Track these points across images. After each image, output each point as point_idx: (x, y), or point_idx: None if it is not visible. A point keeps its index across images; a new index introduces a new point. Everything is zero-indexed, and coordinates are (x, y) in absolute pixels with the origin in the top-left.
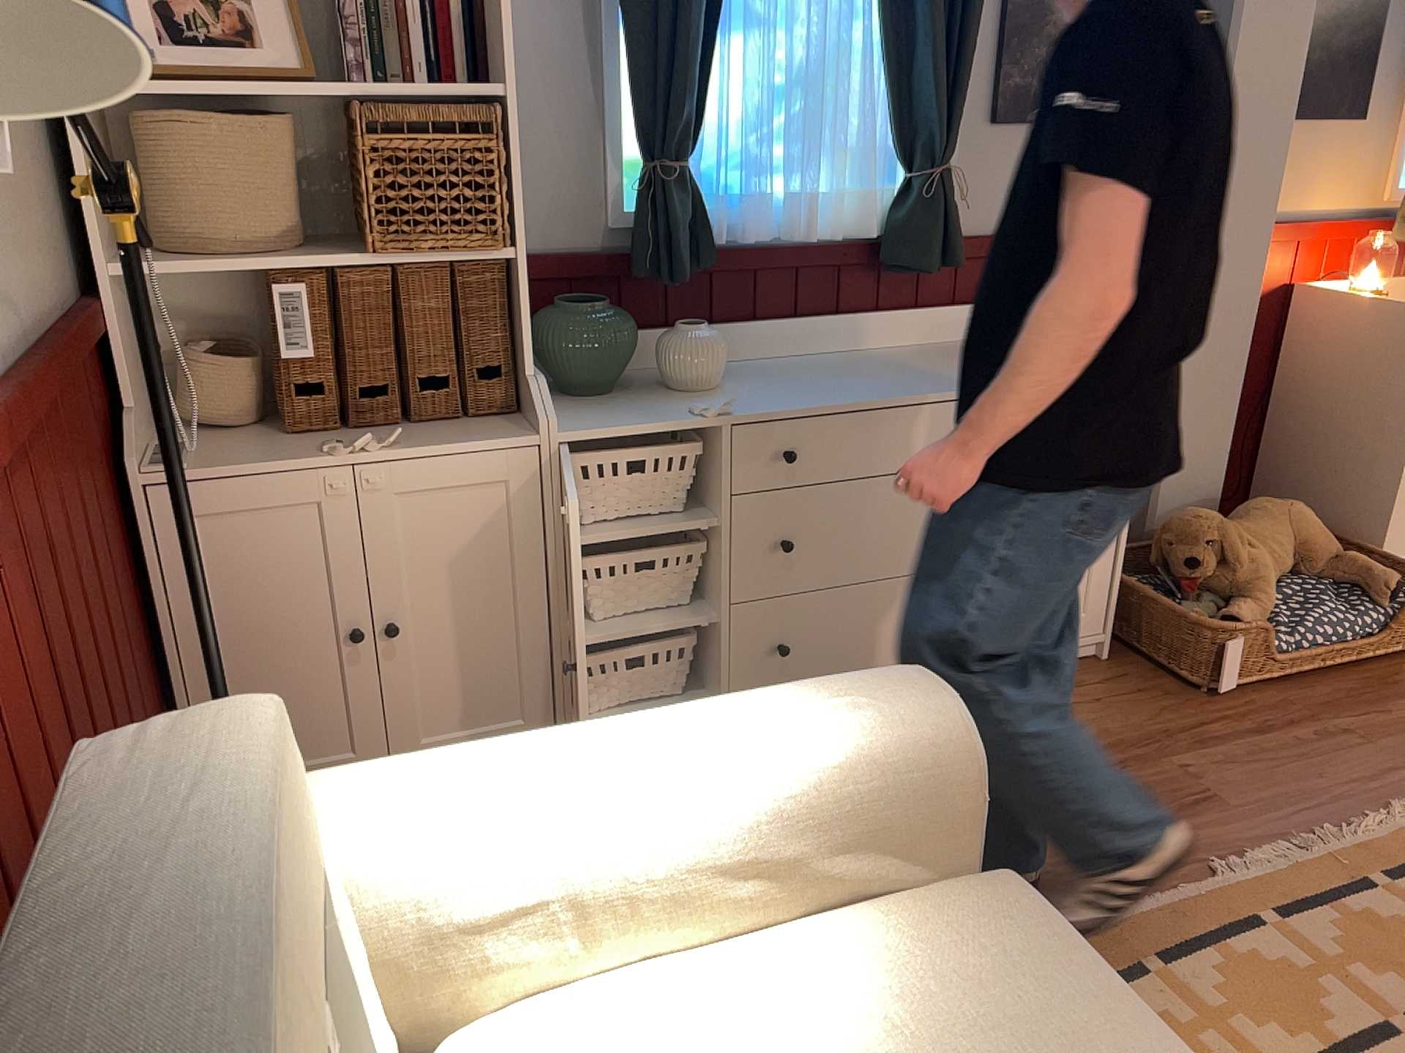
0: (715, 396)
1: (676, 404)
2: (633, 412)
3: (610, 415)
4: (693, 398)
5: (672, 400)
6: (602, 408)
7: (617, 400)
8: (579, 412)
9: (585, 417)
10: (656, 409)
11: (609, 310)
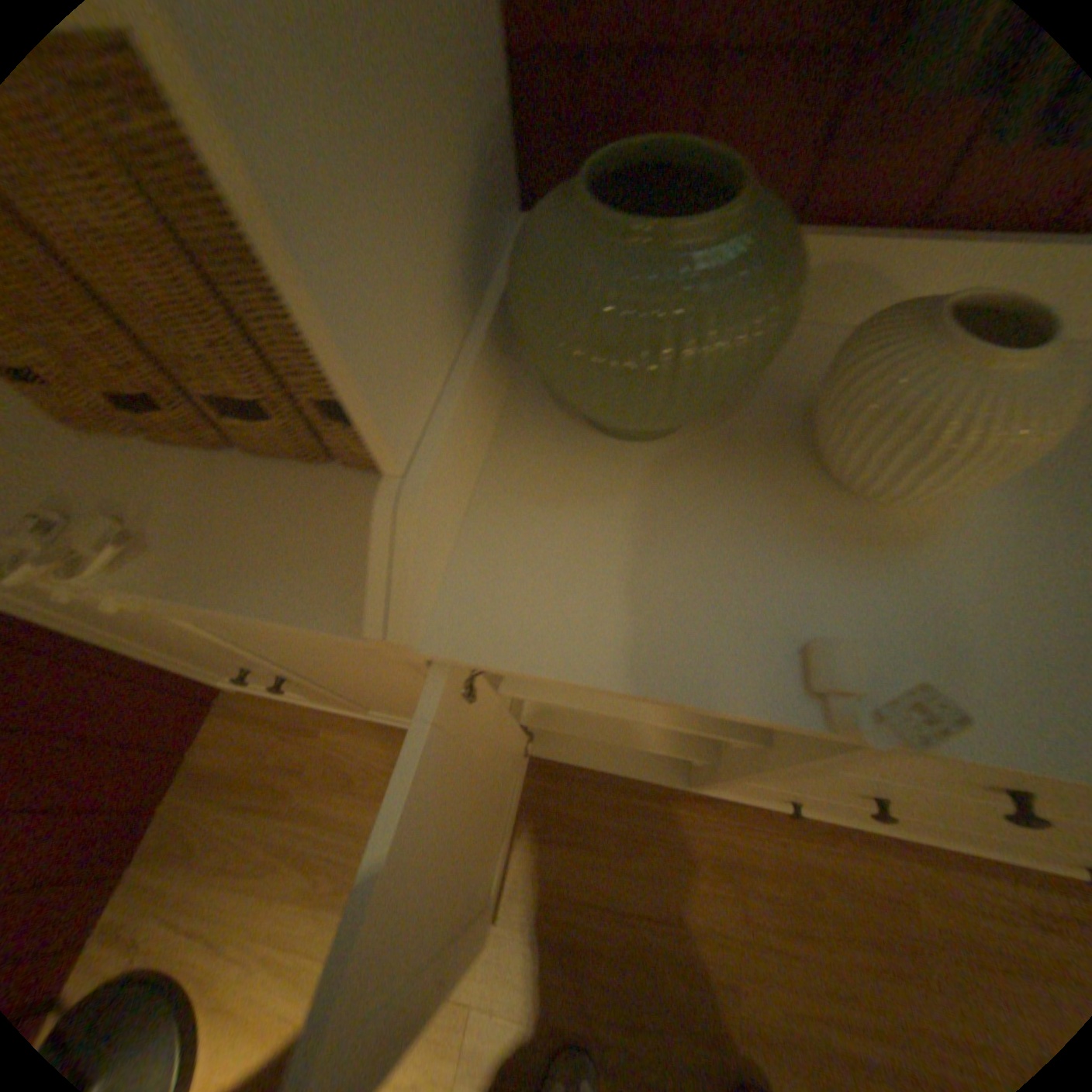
0: (937, 547)
1: (806, 572)
2: (678, 574)
3: (615, 567)
4: (871, 540)
5: (805, 531)
6: (620, 515)
7: (680, 475)
8: (563, 510)
9: (554, 560)
10: (741, 580)
11: (742, 229)
